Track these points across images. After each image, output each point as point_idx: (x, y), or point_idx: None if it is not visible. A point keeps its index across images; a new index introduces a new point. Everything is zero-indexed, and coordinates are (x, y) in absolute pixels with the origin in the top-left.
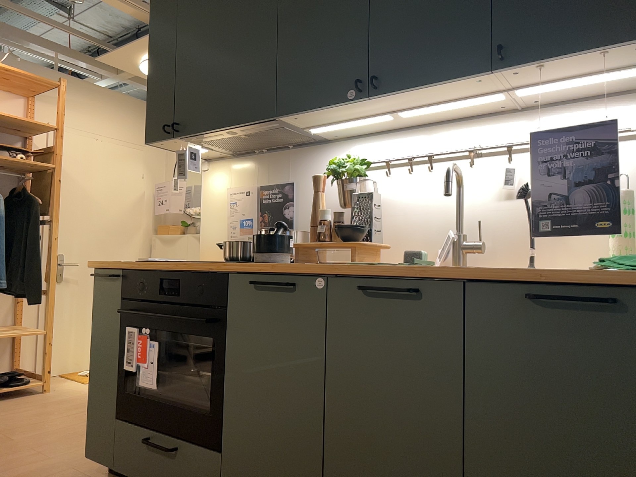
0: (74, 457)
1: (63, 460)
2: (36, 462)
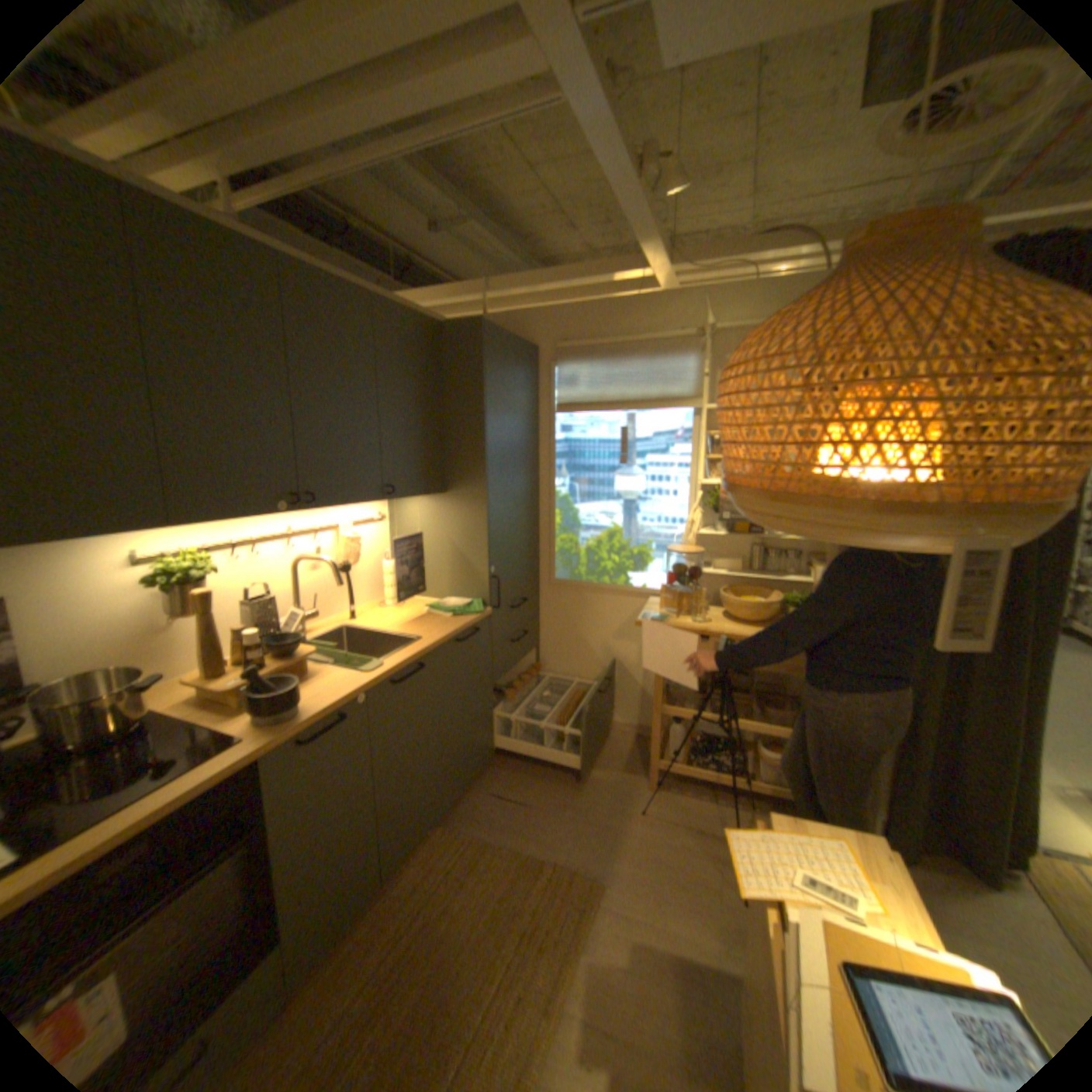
0: None
1: None
2: None
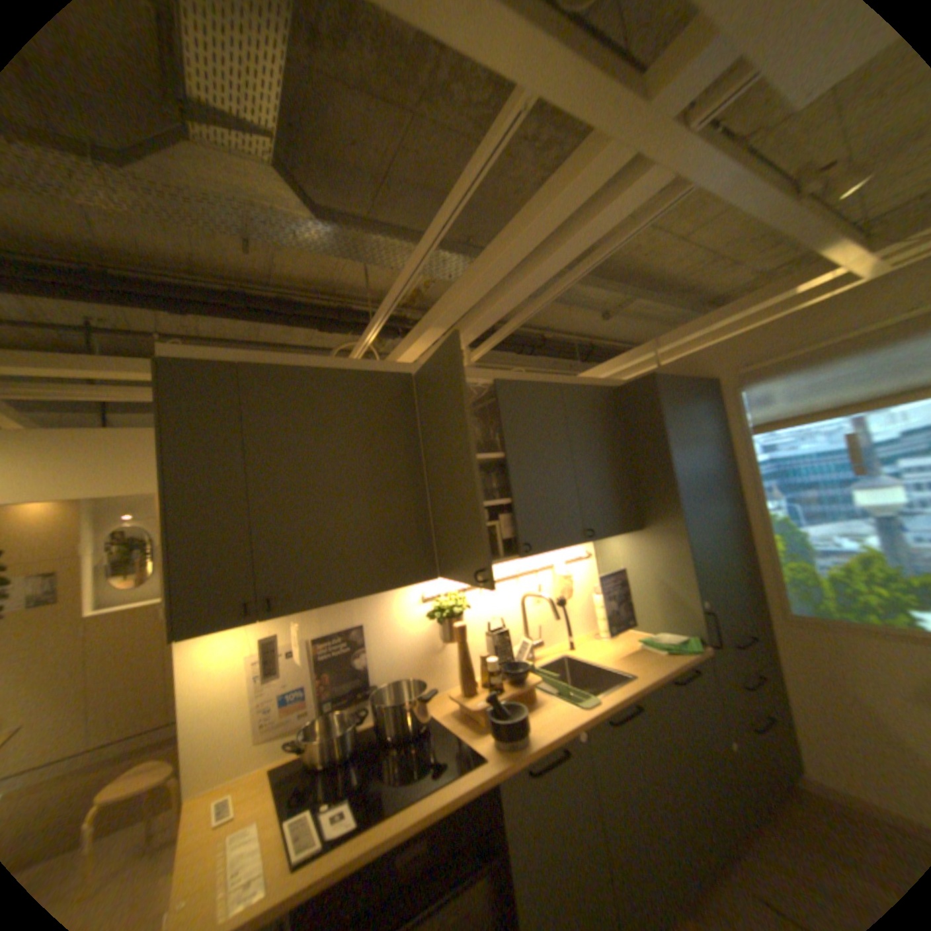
0: None
1: None
2: None
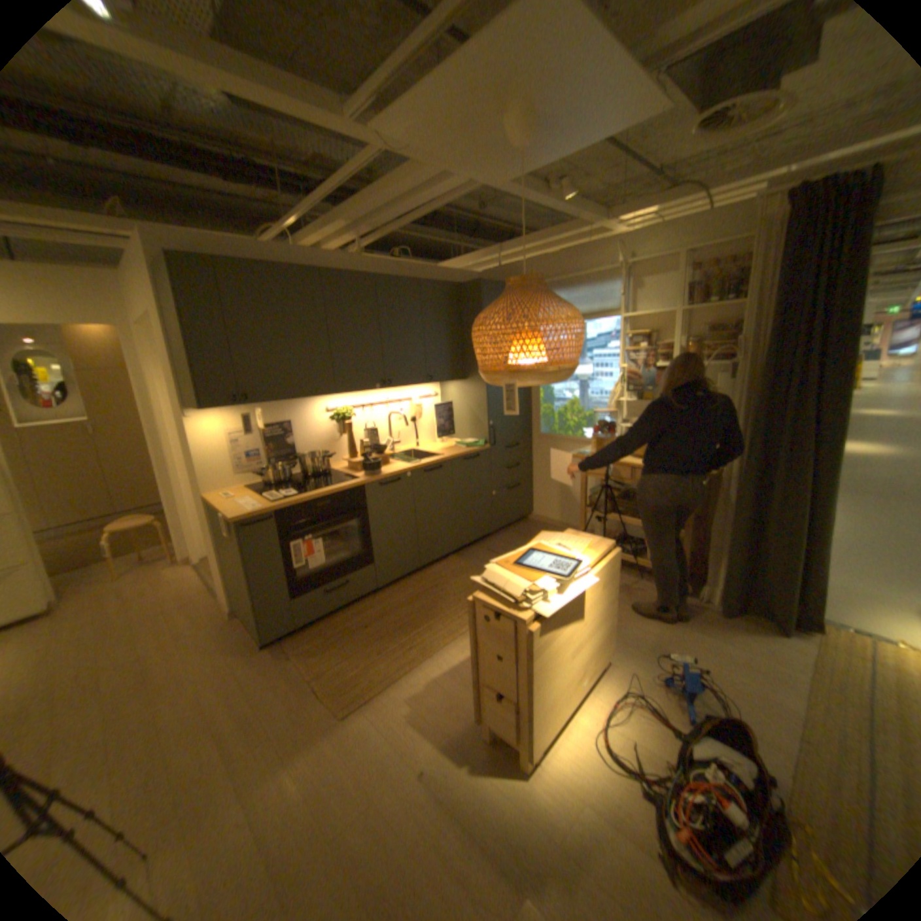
0: (205, 678)
1: (205, 684)
2: (194, 700)
